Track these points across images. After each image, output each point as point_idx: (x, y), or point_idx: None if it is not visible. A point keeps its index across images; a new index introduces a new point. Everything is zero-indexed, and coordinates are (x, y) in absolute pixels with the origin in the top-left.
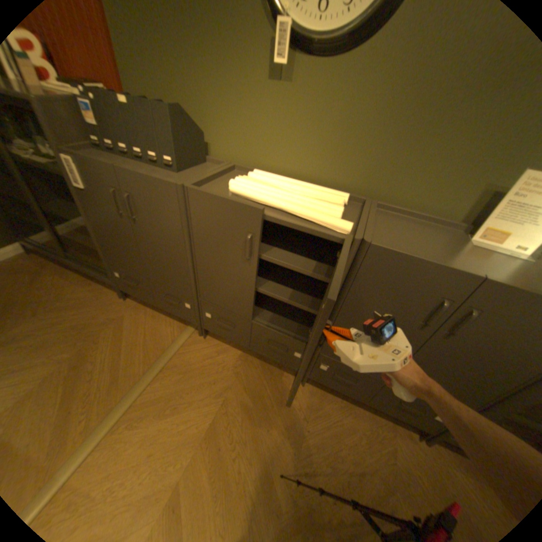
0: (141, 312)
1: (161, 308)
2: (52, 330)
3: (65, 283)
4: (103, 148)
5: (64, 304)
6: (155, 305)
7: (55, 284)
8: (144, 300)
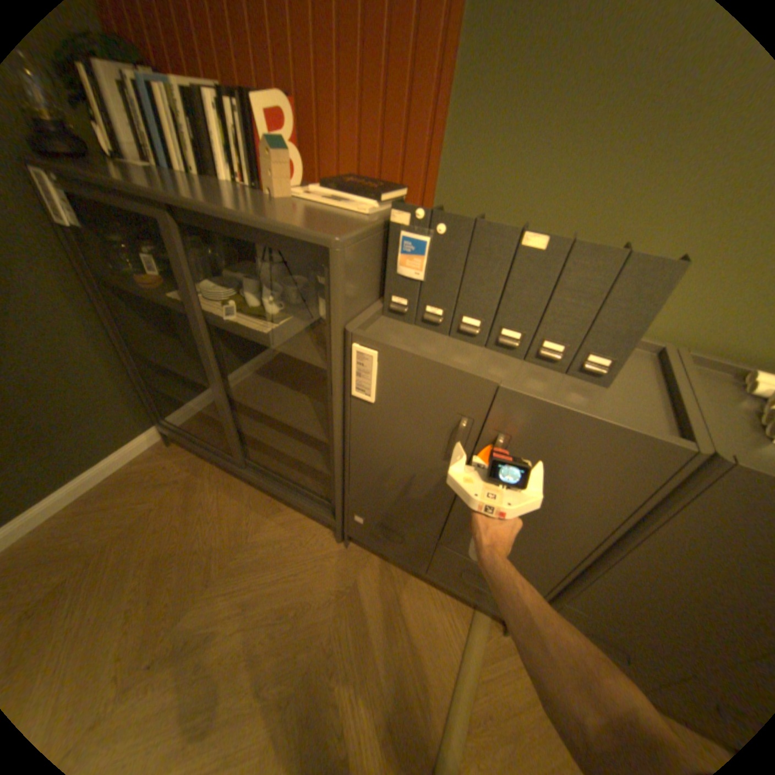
0: (383, 574)
1: (434, 581)
2: (245, 621)
3: (239, 508)
4: (413, 319)
5: (250, 557)
6: (422, 575)
7: (224, 509)
8: (398, 562)
